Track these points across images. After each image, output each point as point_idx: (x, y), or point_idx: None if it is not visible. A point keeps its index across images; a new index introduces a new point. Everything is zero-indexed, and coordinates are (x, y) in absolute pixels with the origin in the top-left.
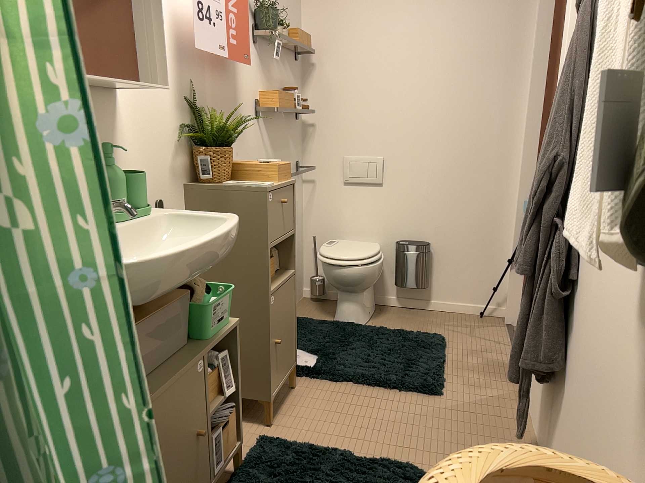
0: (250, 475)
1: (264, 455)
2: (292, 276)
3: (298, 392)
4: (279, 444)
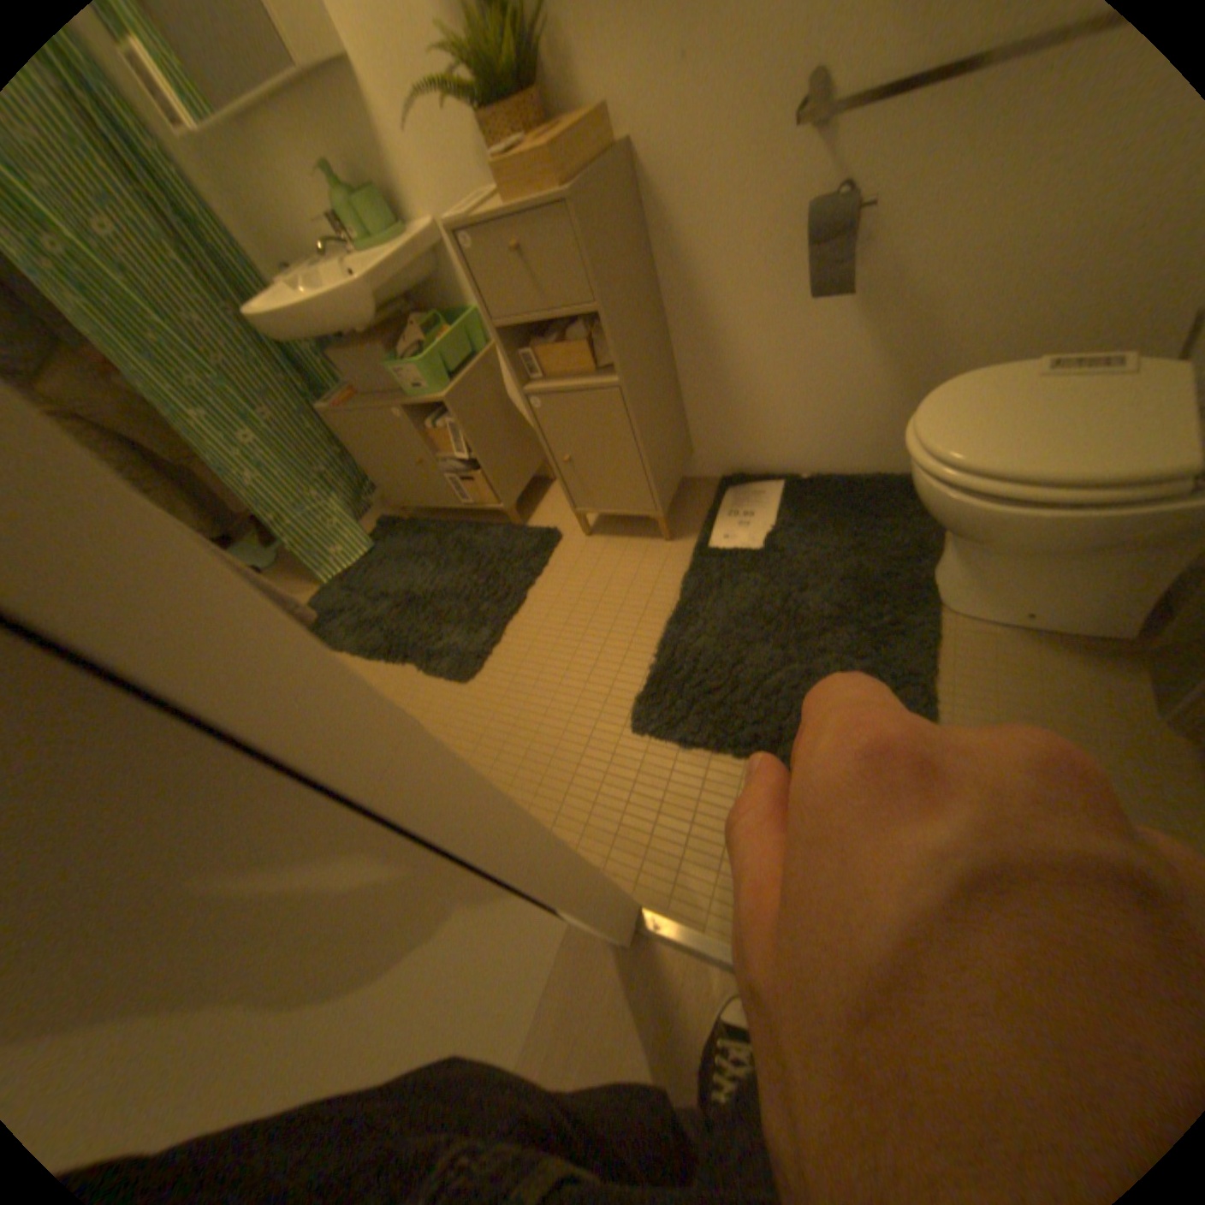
0: (501, 532)
1: (525, 536)
2: (607, 385)
3: (655, 544)
4: (537, 542)
